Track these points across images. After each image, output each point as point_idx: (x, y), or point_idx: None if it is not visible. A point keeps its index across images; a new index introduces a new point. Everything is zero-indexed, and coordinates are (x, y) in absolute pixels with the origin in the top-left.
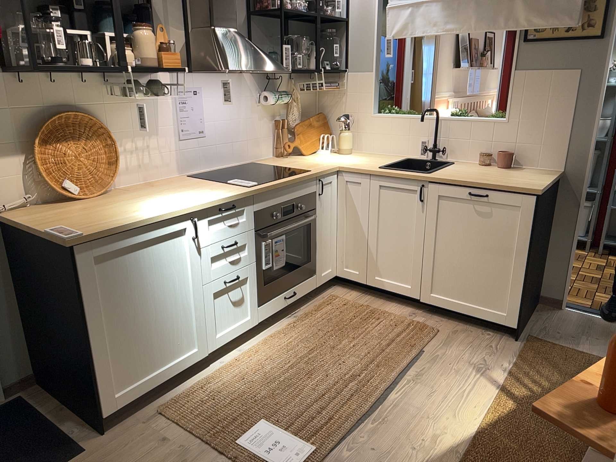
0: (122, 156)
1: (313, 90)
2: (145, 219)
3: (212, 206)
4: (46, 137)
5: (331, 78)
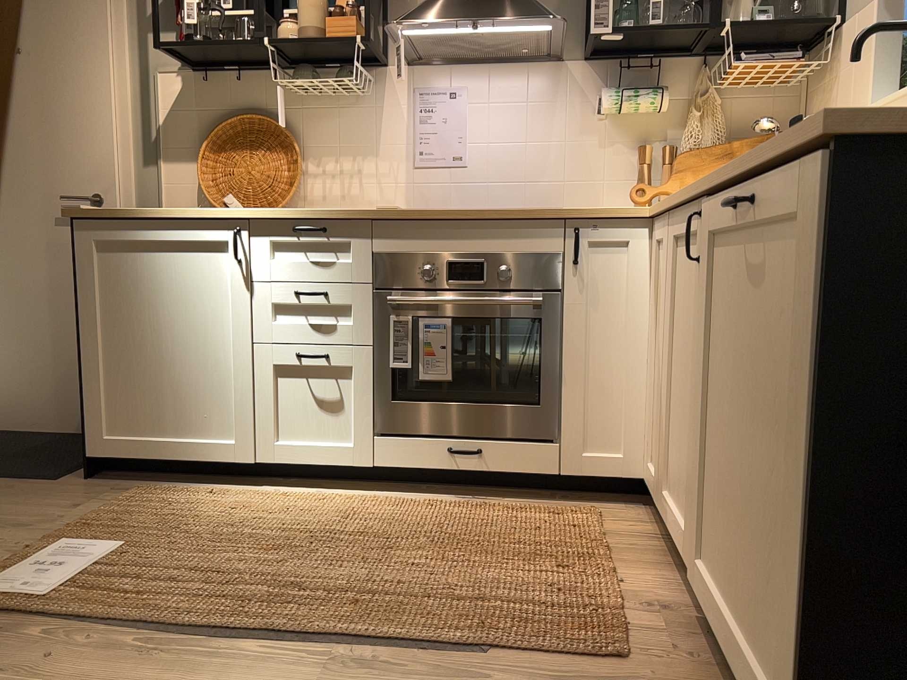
0: (317, 179)
1: (769, 89)
2: (161, 209)
3: (276, 220)
4: (222, 142)
5: (818, 54)
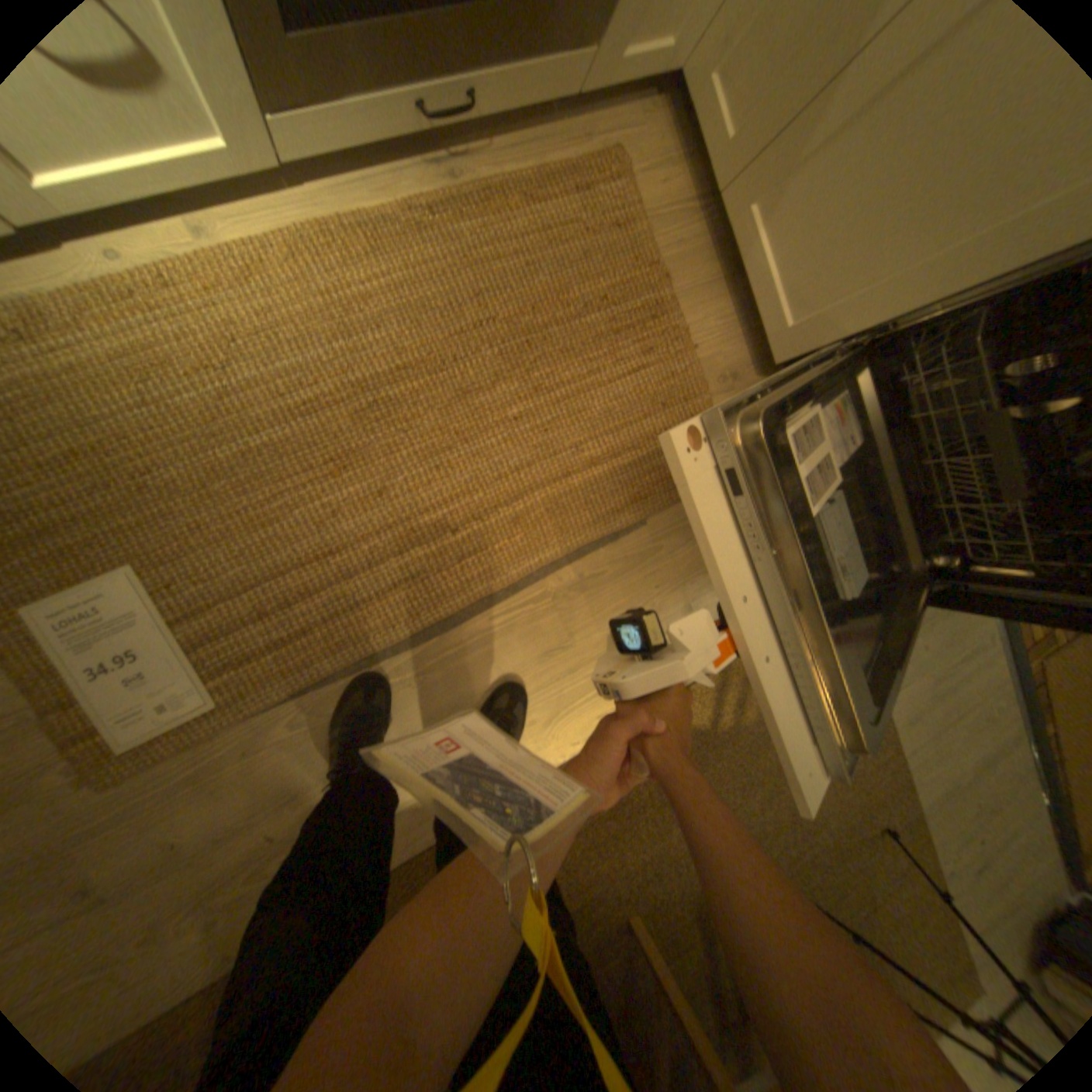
0: None
1: None
2: None
3: None
4: None
5: None
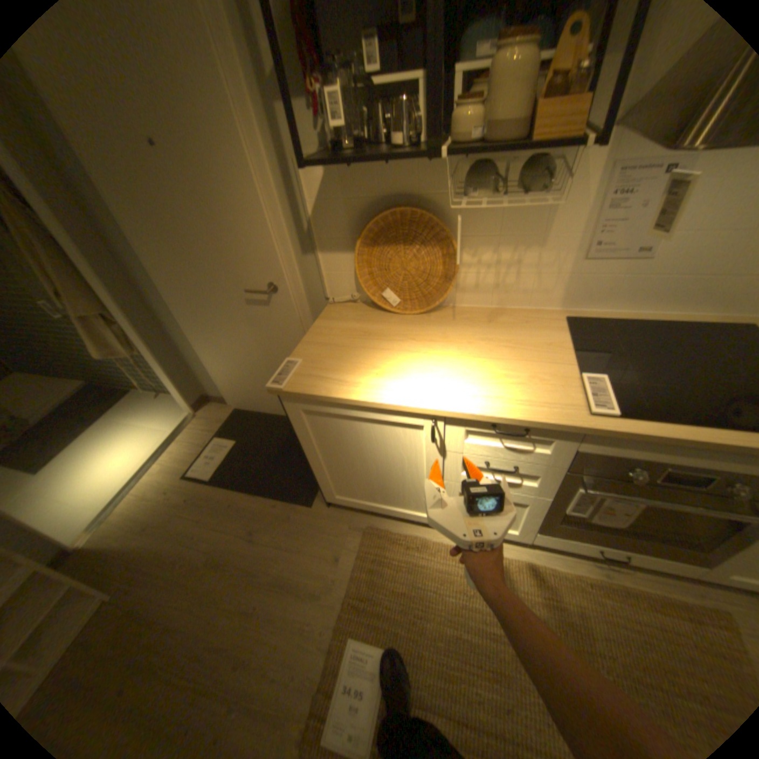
0: (473, 269)
1: None
2: (358, 398)
3: (477, 419)
4: (375, 234)
5: None
